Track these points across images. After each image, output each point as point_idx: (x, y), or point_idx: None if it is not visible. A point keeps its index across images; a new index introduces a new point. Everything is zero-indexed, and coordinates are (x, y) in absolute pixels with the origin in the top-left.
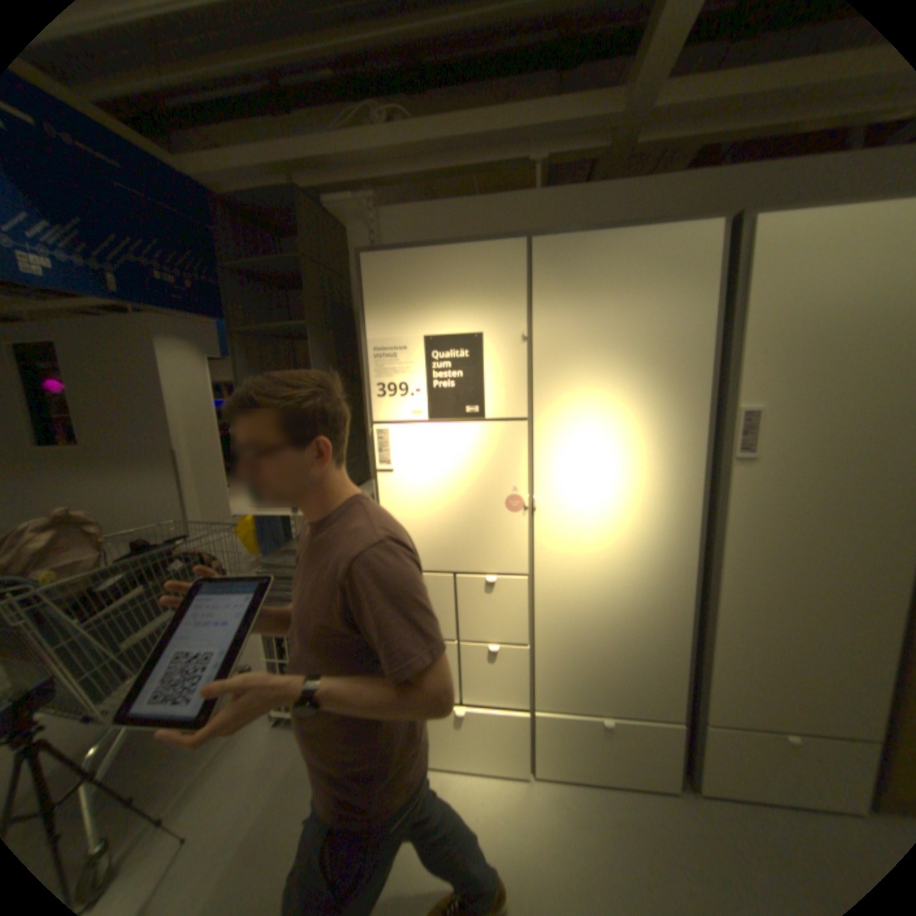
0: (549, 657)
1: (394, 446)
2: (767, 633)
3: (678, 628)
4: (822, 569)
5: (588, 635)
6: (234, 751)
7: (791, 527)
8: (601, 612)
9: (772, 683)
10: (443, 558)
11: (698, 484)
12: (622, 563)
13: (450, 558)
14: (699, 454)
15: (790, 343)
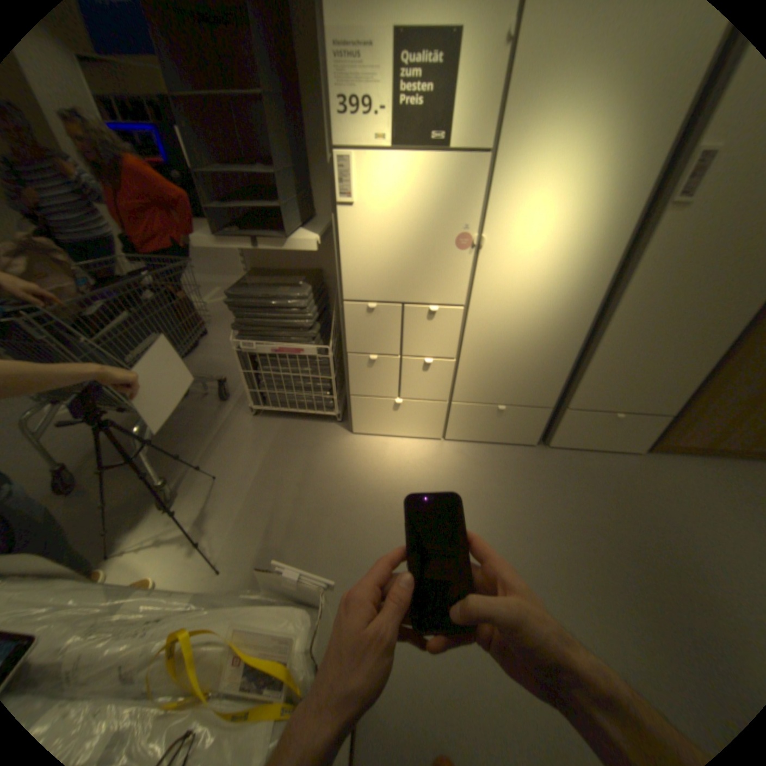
0: (470, 367)
1: (356, 176)
2: (634, 350)
3: (572, 346)
4: (696, 303)
5: (503, 351)
6: (232, 430)
7: (690, 268)
8: (517, 335)
9: (622, 382)
10: (396, 290)
11: (630, 227)
12: (545, 297)
13: (402, 291)
14: (643, 196)
15: None
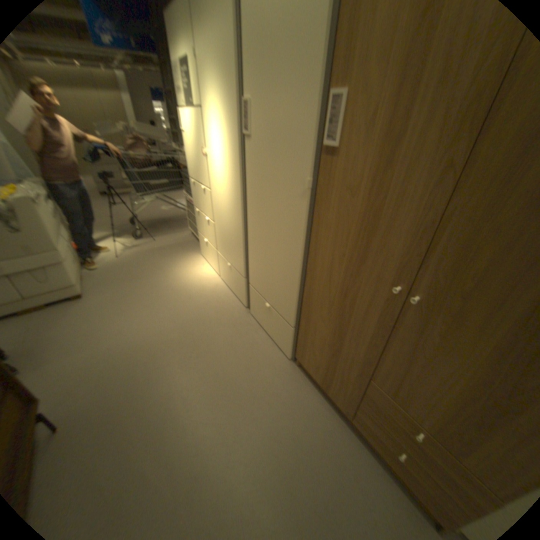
0: (217, 228)
1: (181, 117)
2: (259, 245)
3: (239, 230)
4: (272, 215)
5: (222, 222)
6: (180, 232)
7: (262, 184)
8: (223, 212)
9: (262, 272)
10: (195, 174)
11: (236, 149)
12: (225, 190)
13: (196, 174)
14: (236, 129)
15: (254, 41)
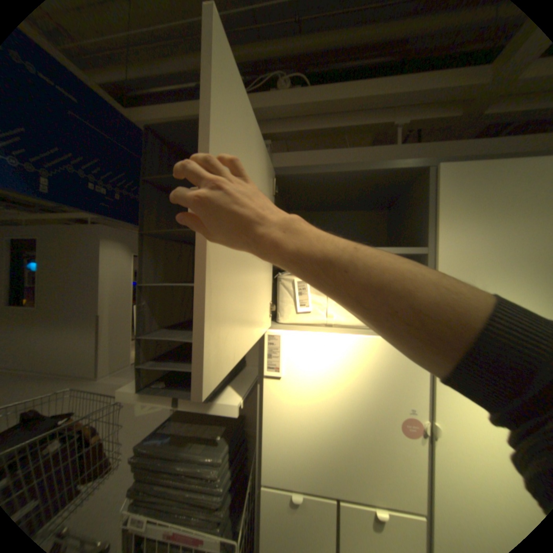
0: None
1: (284, 352)
2: None
3: None
4: None
5: None
6: None
7: None
8: None
9: None
10: (327, 481)
11: None
12: None
13: (336, 483)
14: None
15: None
